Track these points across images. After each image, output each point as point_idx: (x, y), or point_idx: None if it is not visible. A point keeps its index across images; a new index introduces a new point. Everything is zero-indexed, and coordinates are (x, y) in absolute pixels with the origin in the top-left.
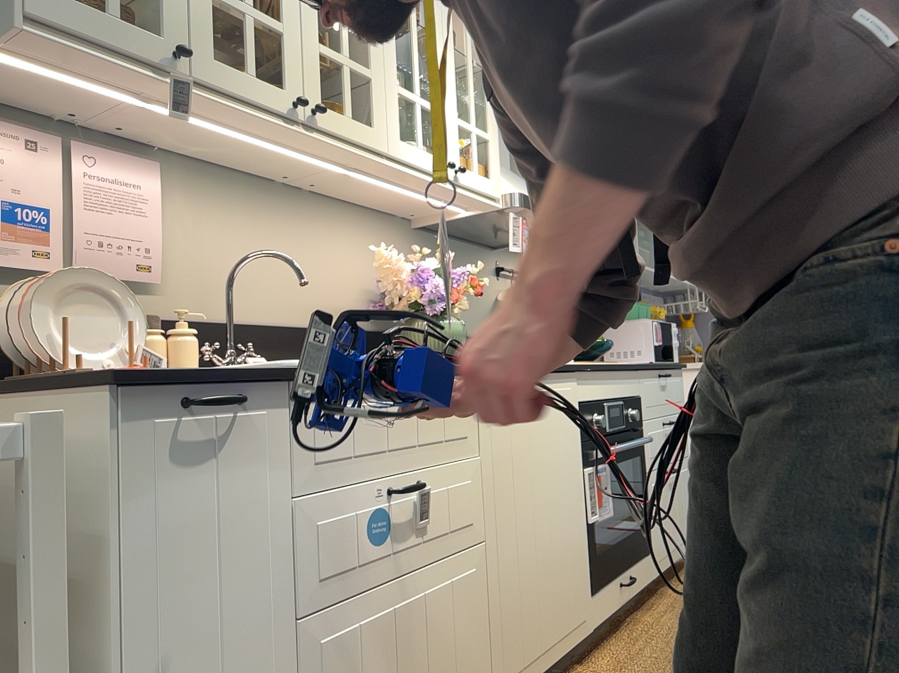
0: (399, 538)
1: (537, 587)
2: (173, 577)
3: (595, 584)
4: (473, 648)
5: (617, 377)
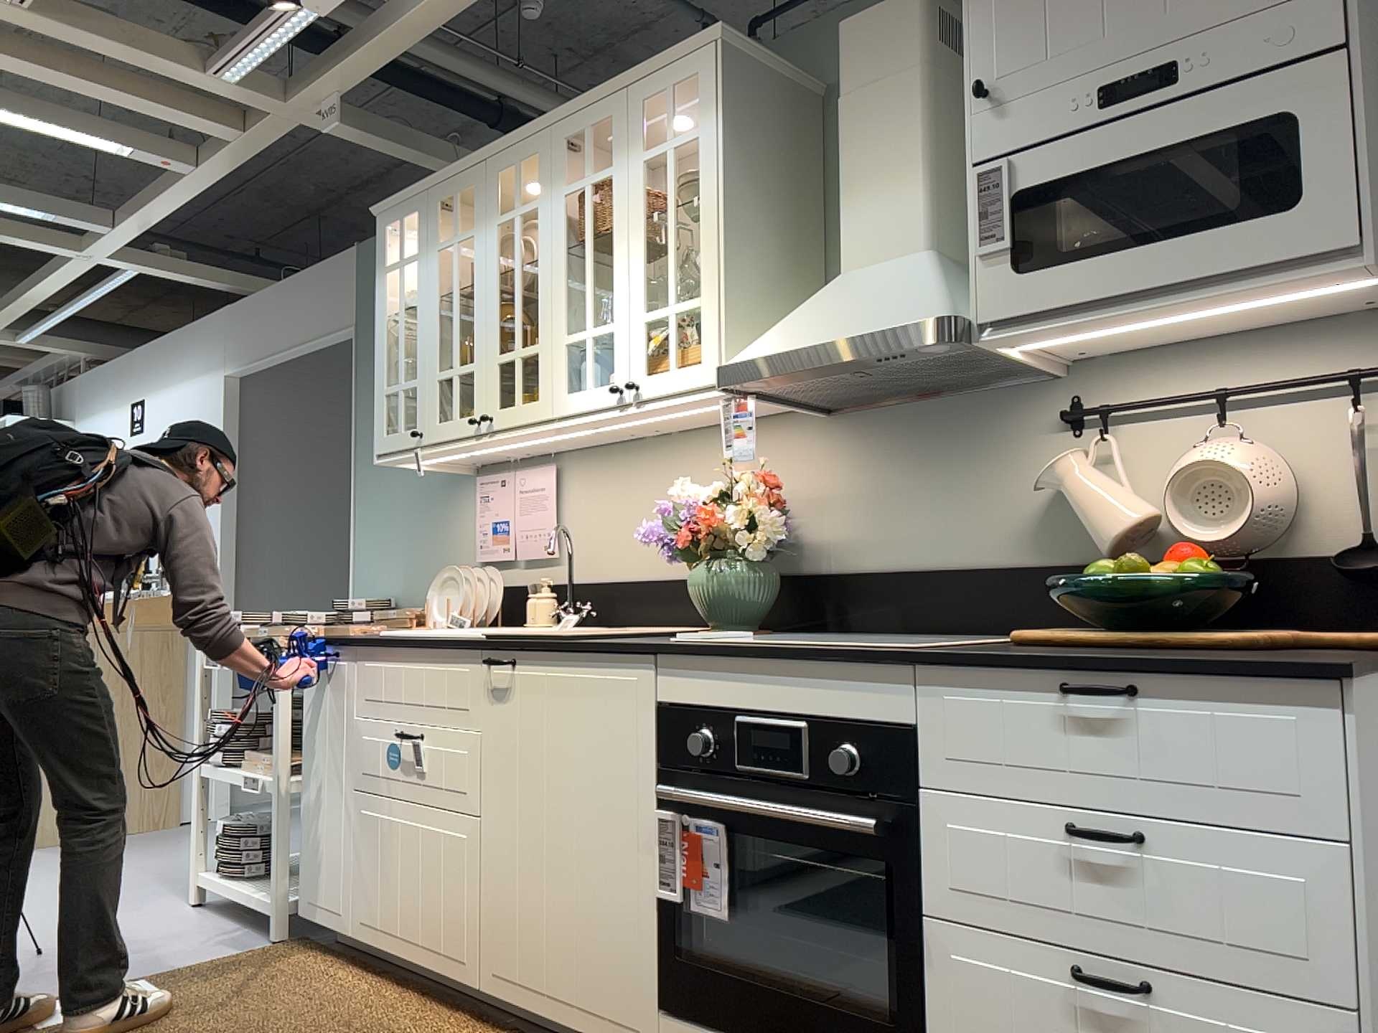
0: (406, 771)
1: (544, 911)
2: (316, 736)
3: (671, 1001)
4: (460, 907)
5: (795, 672)
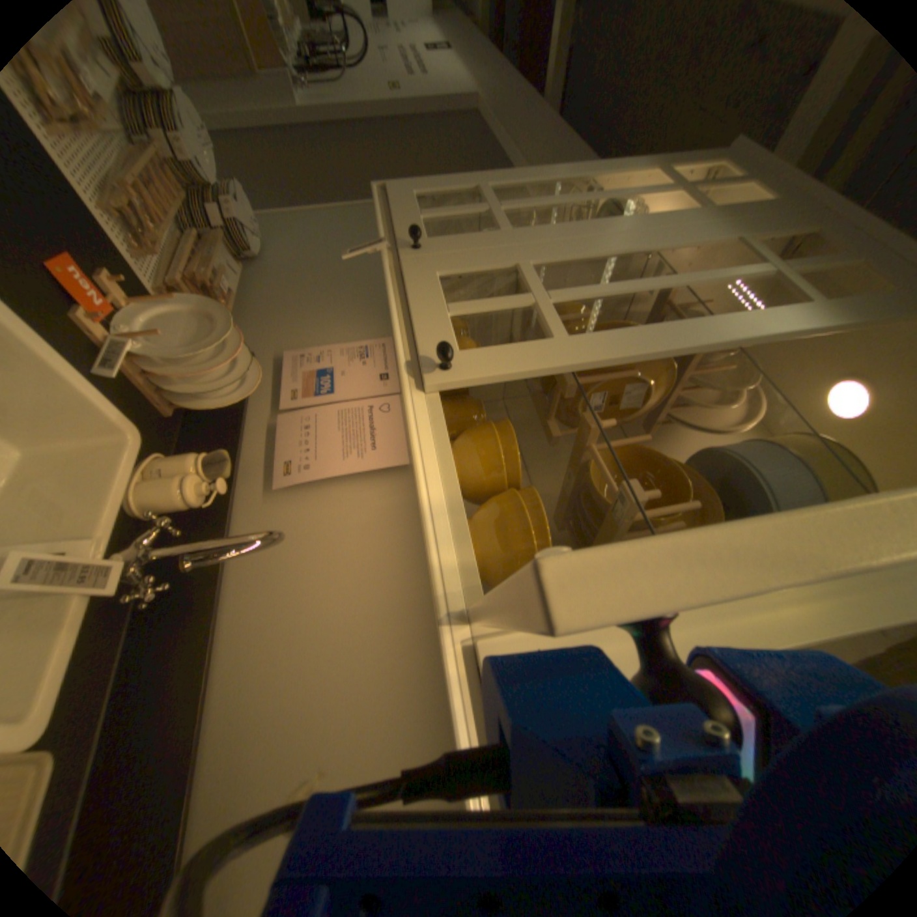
0: None
1: None
2: None
3: None
4: None
5: None
